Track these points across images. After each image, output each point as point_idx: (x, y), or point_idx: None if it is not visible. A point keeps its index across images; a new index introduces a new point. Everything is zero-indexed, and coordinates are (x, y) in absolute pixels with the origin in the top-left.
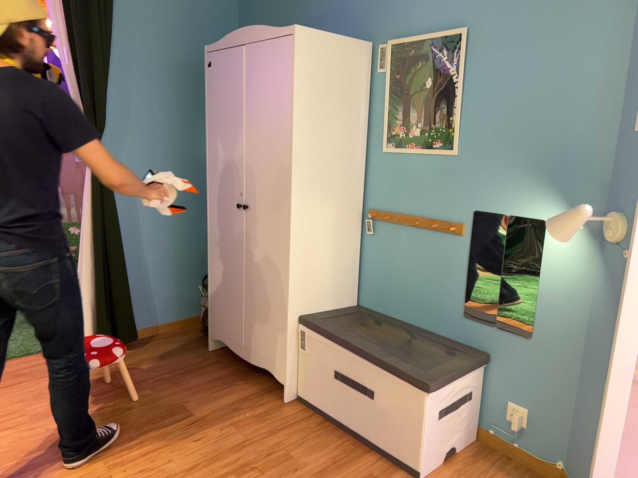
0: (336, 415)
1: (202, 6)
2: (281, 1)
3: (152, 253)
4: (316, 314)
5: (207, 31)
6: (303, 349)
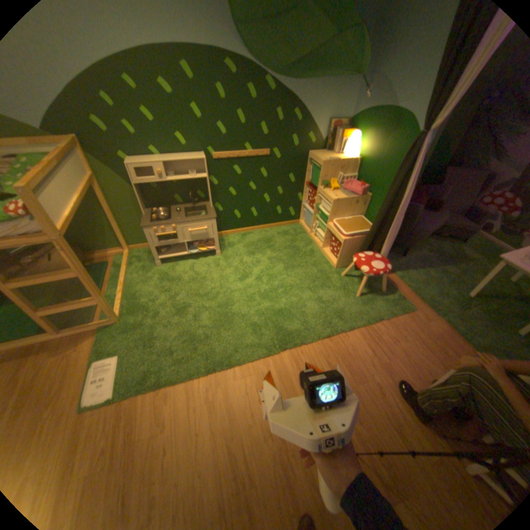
0: None
1: None
2: None
3: None
4: None
5: None
6: None
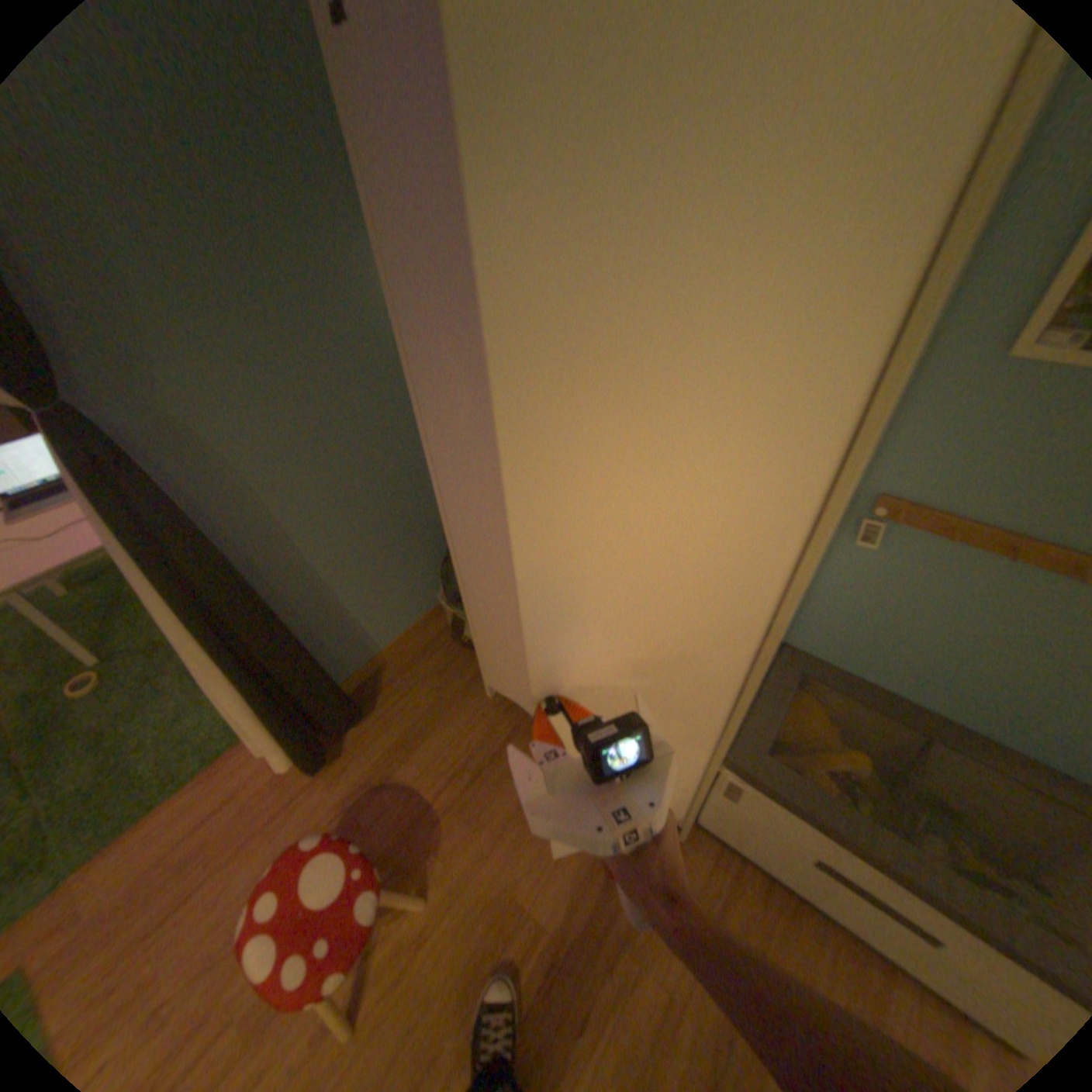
0: (808, 900)
1: None
2: None
3: (334, 564)
4: (753, 735)
5: None
6: (736, 808)
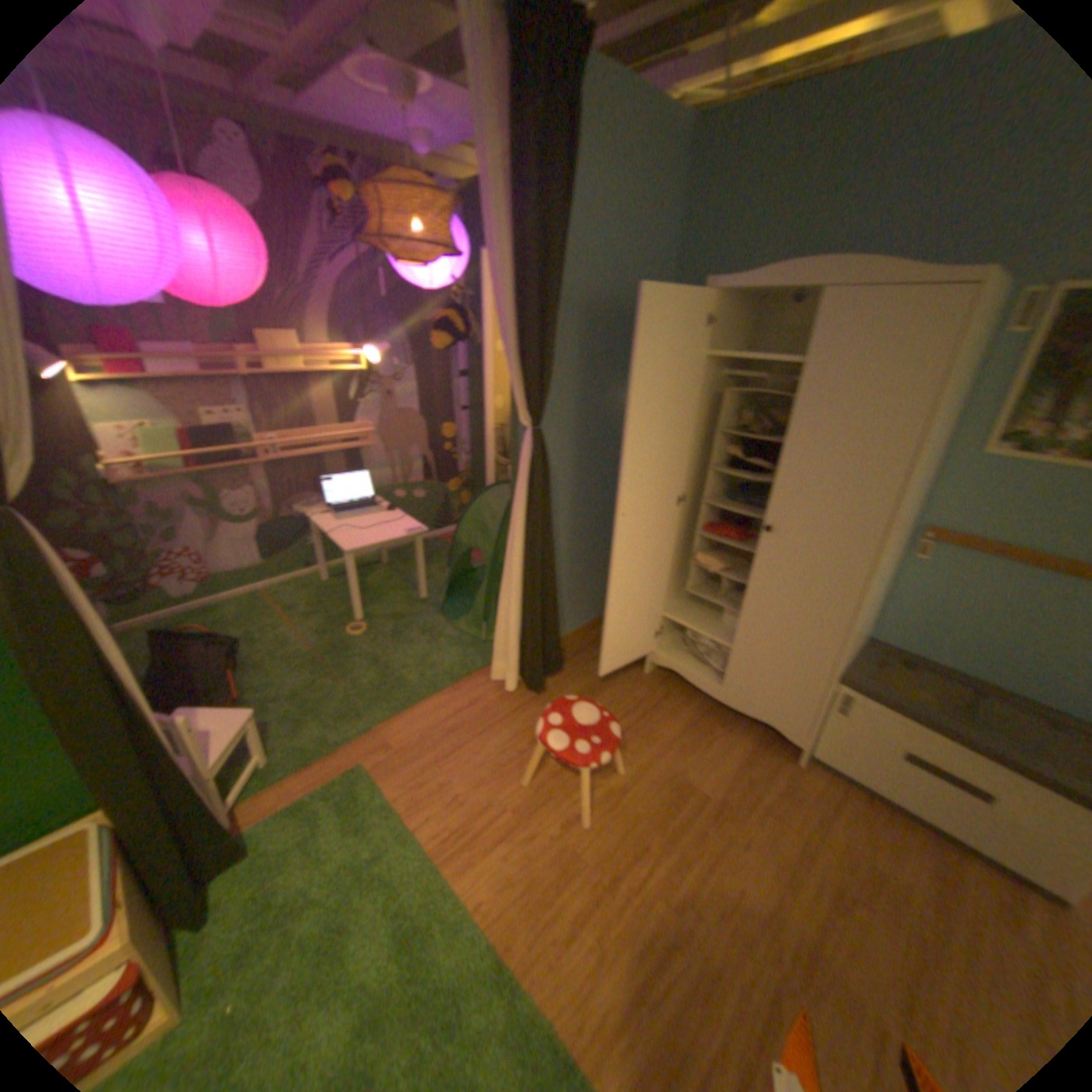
0: (901, 801)
1: (651, 196)
2: (793, 191)
3: (569, 557)
4: (859, 668)
5: (651, 238)
6: (849, 717)
